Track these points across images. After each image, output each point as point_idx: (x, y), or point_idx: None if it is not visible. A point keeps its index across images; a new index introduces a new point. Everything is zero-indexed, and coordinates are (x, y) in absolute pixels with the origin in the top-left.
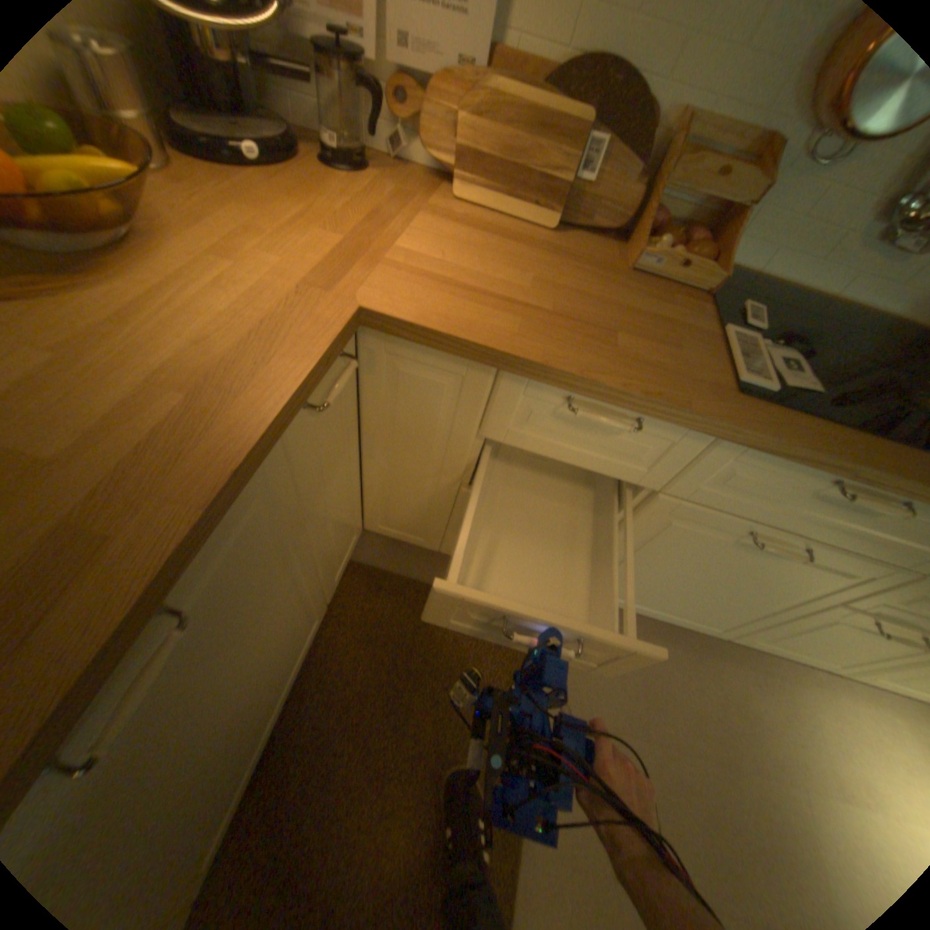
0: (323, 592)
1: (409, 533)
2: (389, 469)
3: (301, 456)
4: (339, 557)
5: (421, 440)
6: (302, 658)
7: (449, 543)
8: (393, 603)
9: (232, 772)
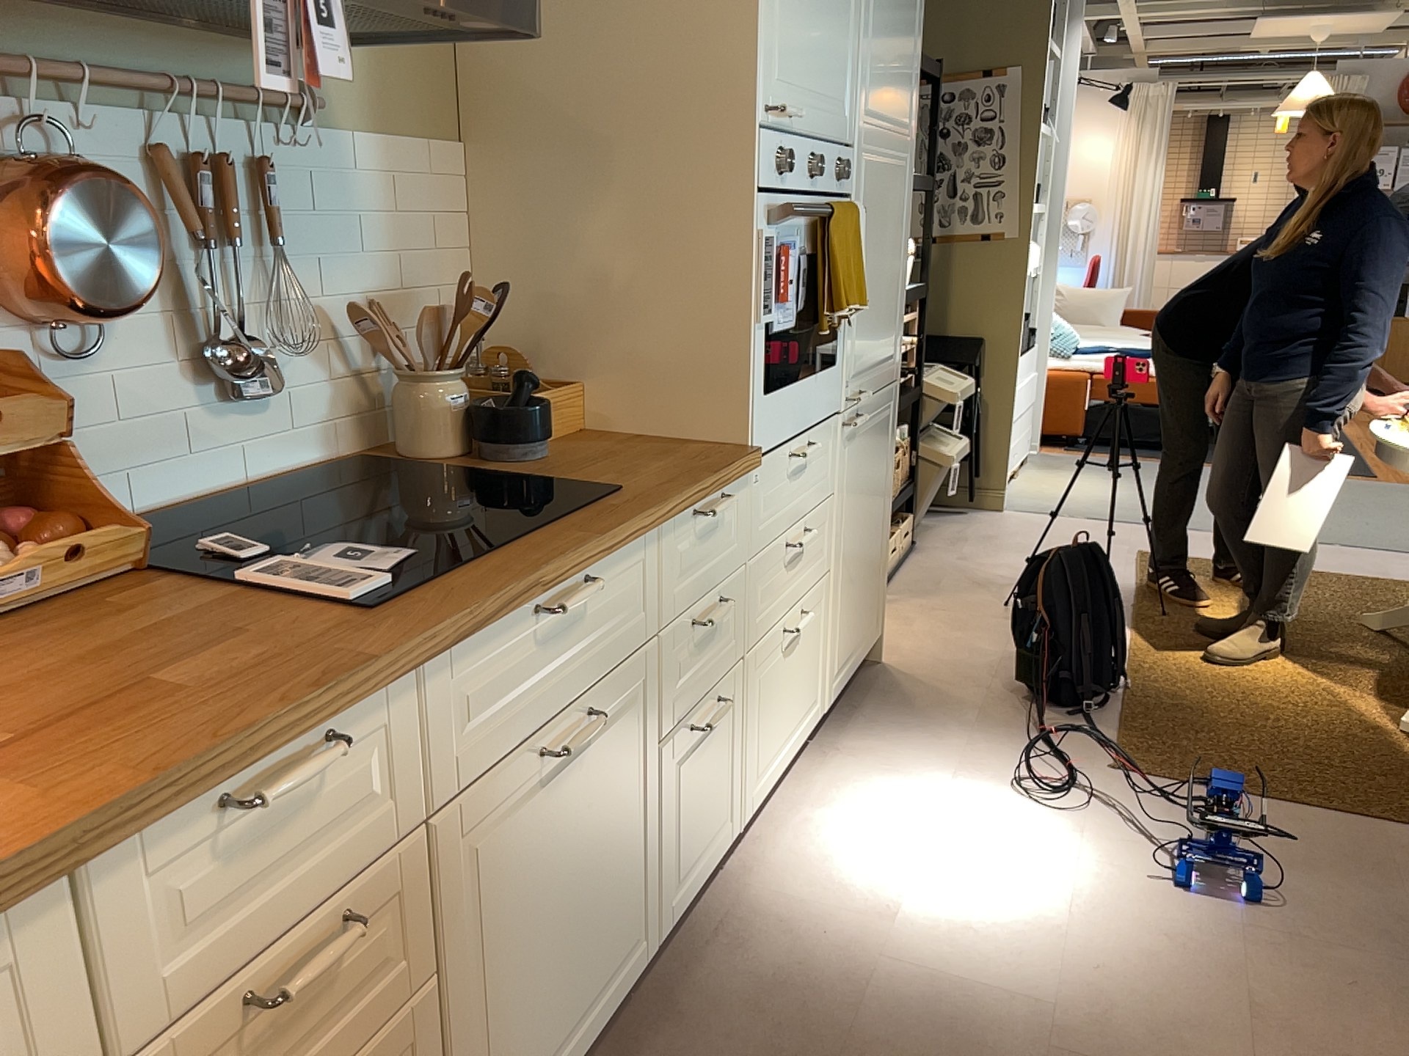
0: None
1: None
2: None
3: None
4: None
5: None
6: None
7: None
8: None
9: None
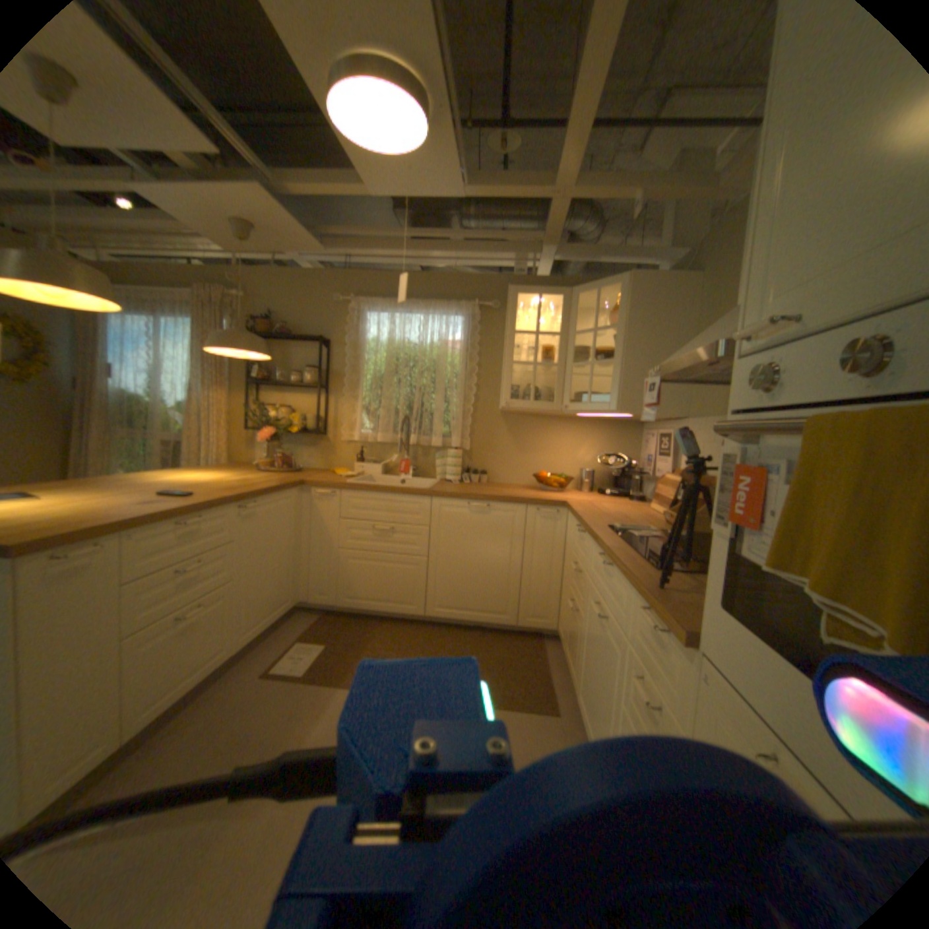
0: (517, 608)
1: (562, 634)
2: (564, 578)
3: (530, 523)
4: (533, 609)
5: (568, 557)
6: (493, 624)
7: (565, 643)
8: (530, 657)
9: (458, 594)
